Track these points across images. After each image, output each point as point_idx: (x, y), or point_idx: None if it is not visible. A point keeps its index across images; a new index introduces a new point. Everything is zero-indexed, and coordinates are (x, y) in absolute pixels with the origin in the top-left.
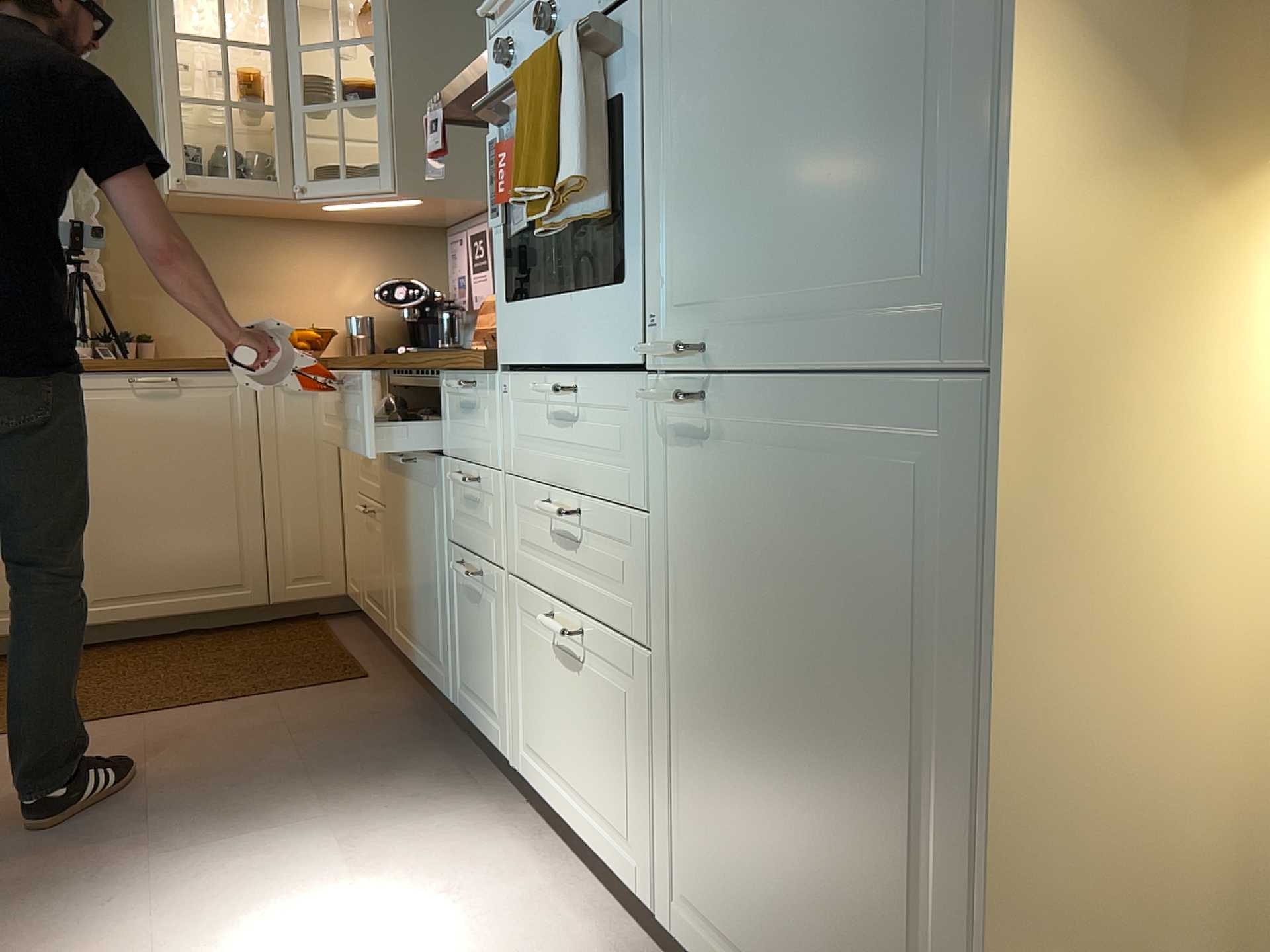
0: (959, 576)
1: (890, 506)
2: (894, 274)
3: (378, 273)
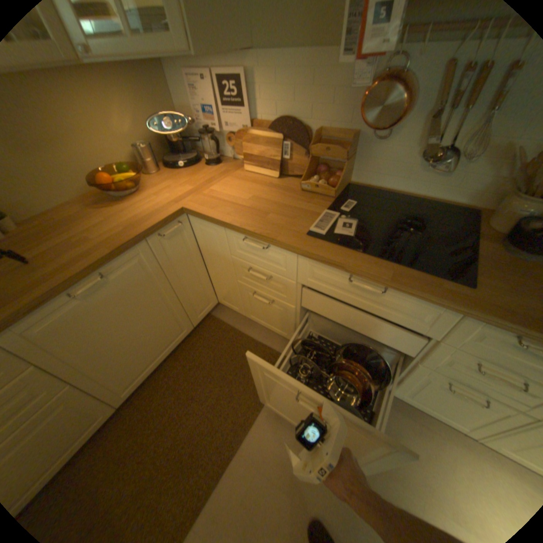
0: None
1: None
2: None
3: (132, 104)
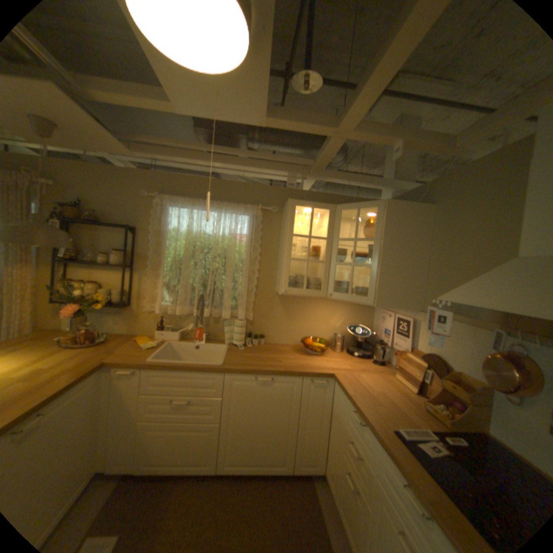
0: None
1: None
2: None
3: (347, 316)
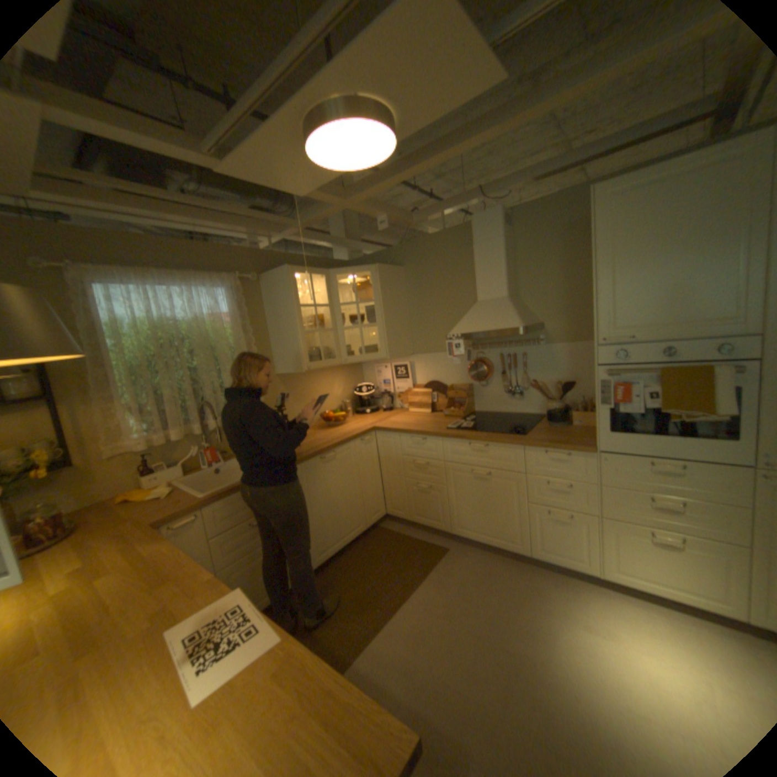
0: None
1: None
2: None
3: (344, 382)
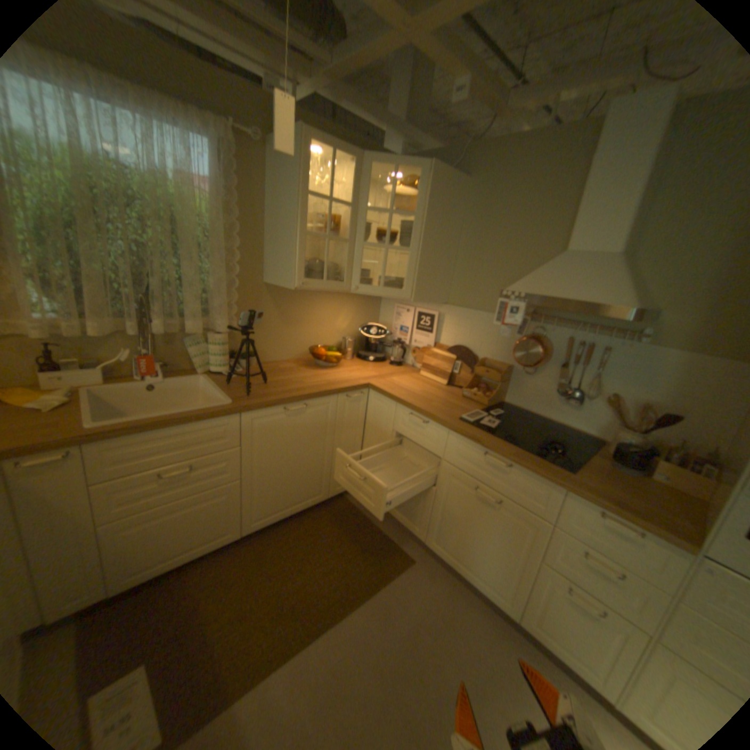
0: None
1: None
2: None
3: (353, 315)
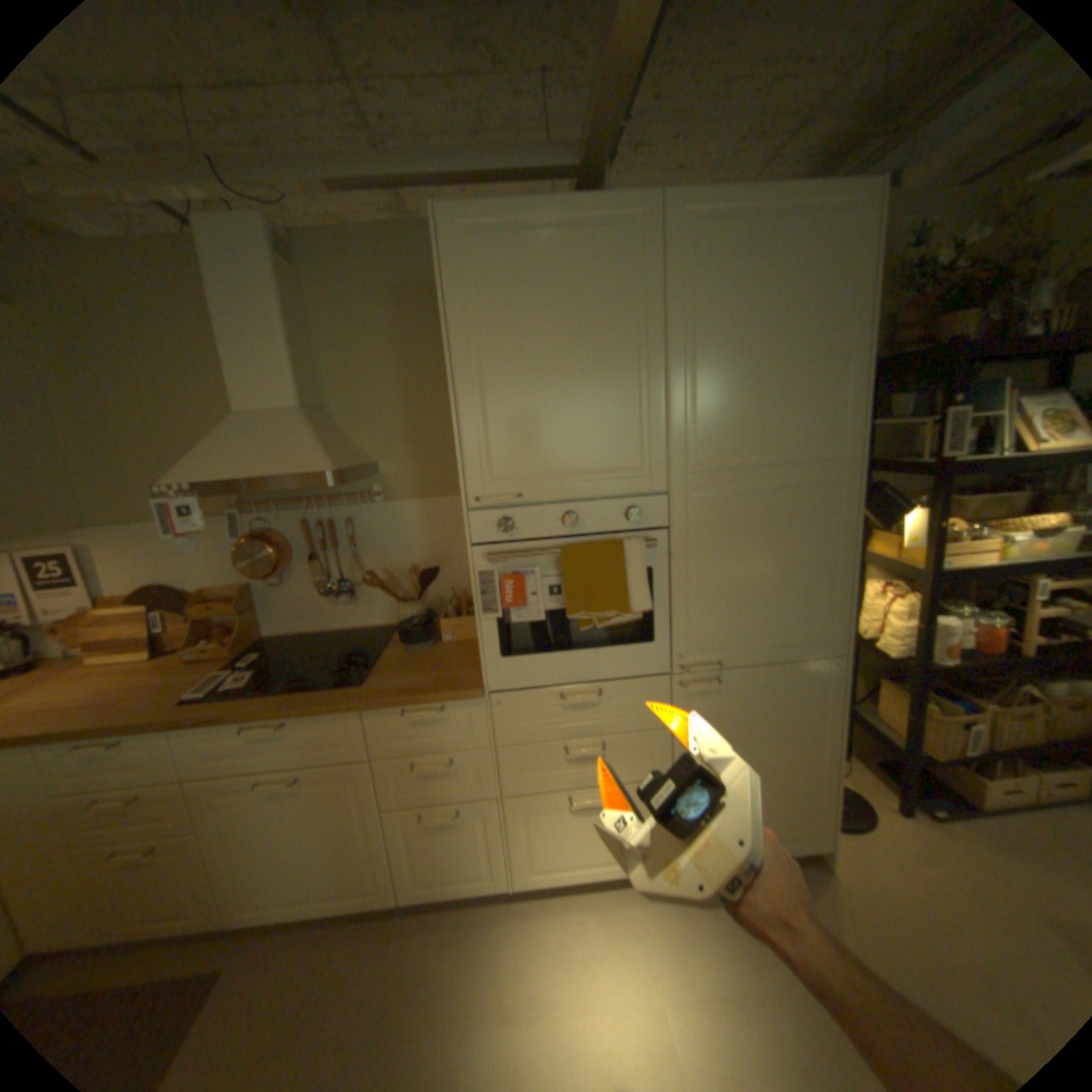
0: (827, 704)
1: (804, 694)
2: (807, 635)
3: None
